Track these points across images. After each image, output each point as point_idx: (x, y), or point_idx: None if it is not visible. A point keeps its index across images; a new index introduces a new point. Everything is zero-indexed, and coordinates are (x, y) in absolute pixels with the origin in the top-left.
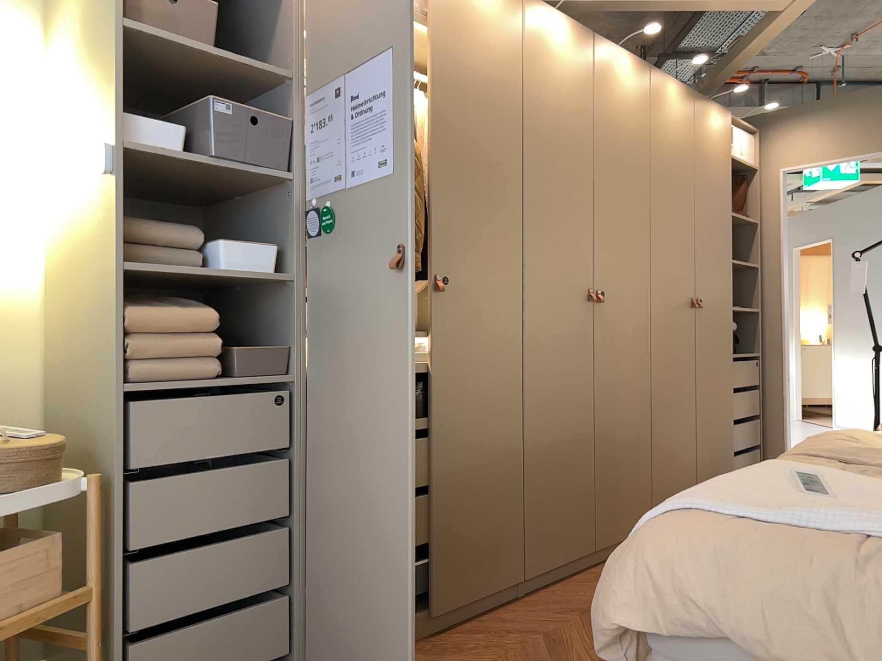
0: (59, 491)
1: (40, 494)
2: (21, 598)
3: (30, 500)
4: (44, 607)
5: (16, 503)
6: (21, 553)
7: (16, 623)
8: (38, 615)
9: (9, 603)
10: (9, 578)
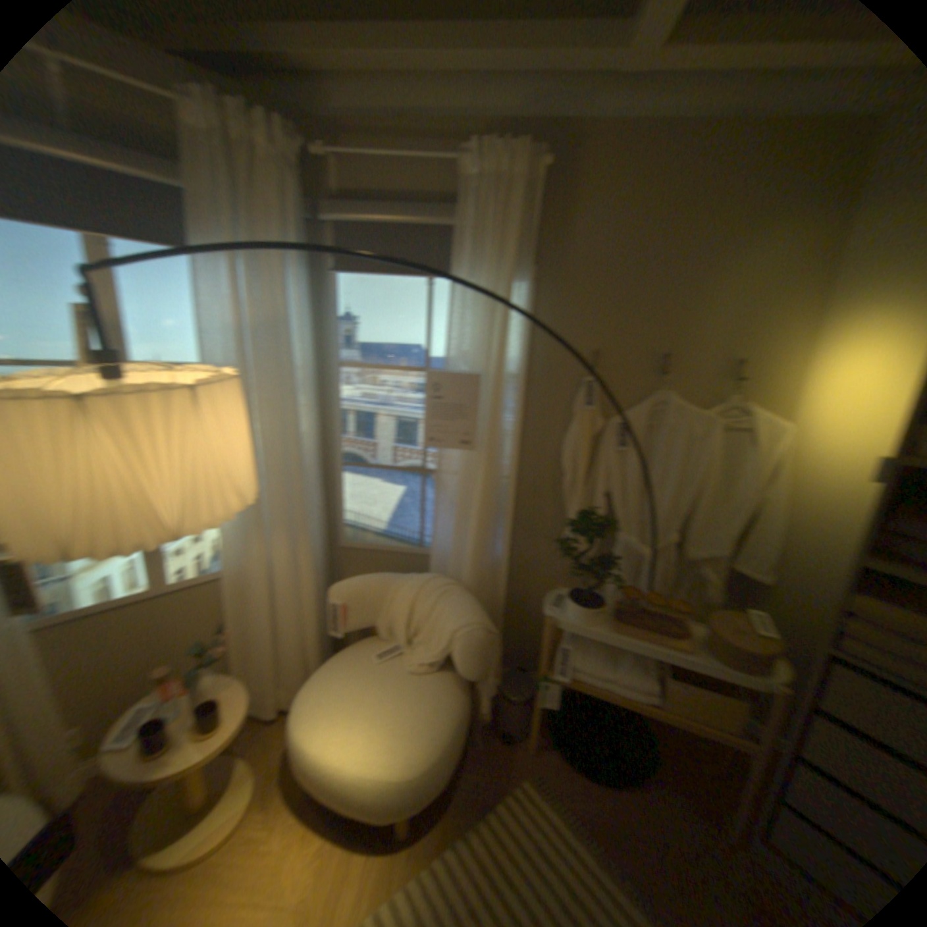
0: (766, 687)
1: (750, 681)
2: (722, 723)
3: (739, 680)
4: (735, 739)
5: (728, 676)
6: (728, 702)
7: (711, 733)
8: (726, 740)
9: (713, 720)
10: (716, 709)
